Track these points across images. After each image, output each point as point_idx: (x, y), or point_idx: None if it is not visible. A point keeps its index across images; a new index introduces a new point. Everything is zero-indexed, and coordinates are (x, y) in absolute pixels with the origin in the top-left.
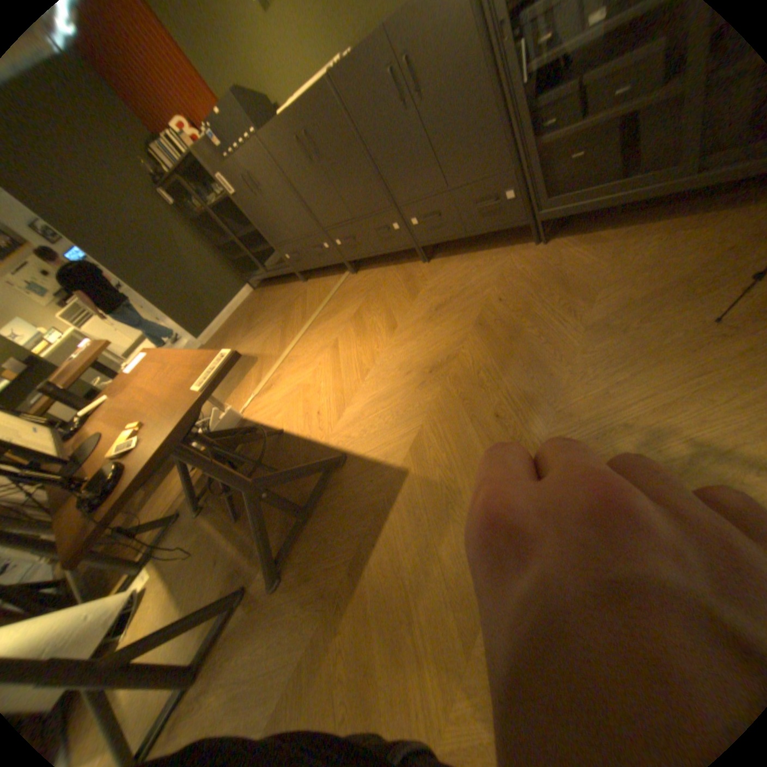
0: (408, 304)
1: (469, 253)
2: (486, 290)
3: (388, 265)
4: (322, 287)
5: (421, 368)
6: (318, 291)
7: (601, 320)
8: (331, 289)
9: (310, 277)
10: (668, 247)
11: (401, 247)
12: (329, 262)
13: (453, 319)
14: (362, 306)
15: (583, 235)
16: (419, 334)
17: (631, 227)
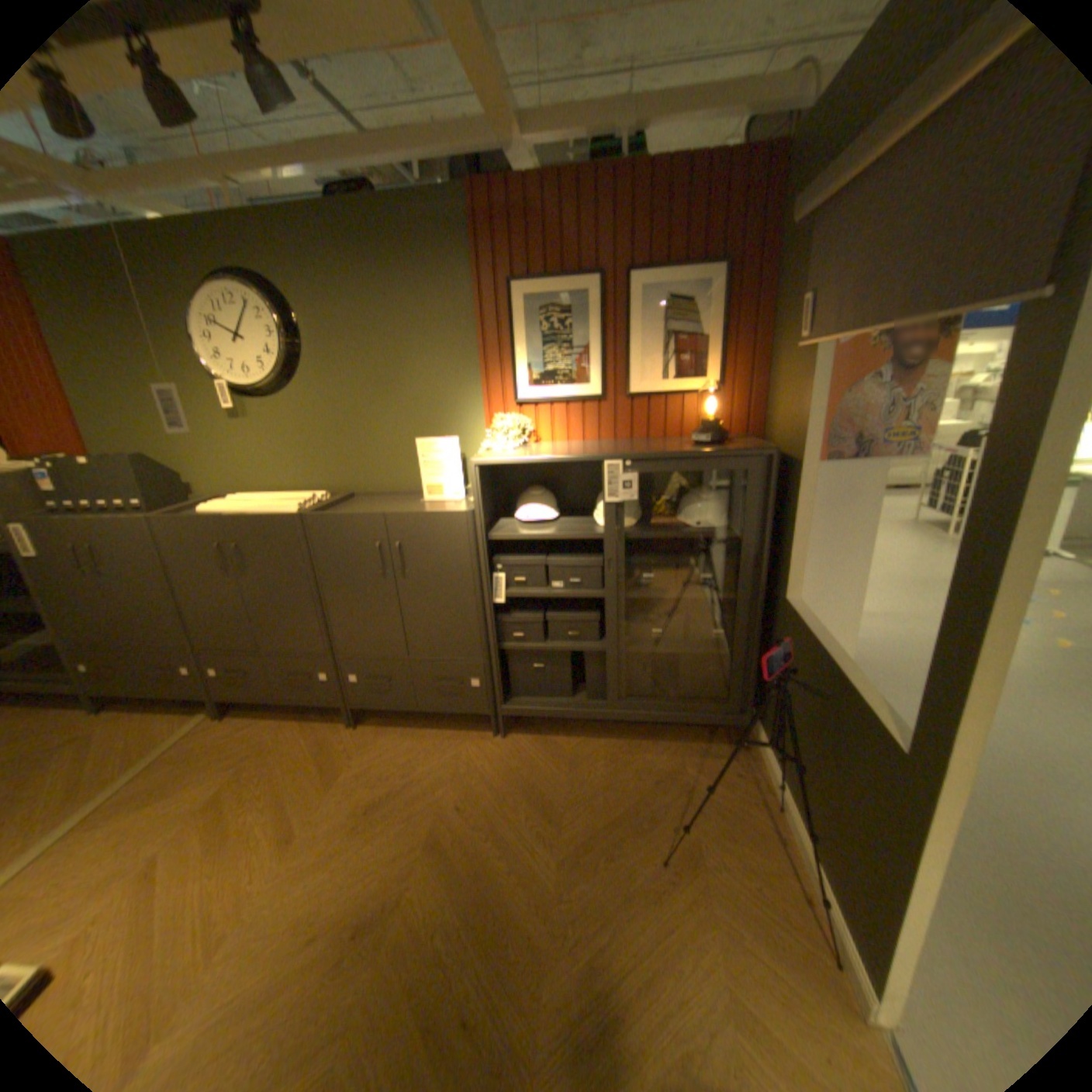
0: (315, 796)
1: (411, 729)
2: (435, 790)
3: (283, 718)
4: (134, 733)
5: (333, 930)
6: (123, 739)
7: (567, 856)
8: (157, 741)
9: (108, 705)
10: (609, 771)
11: (318, 702)
12: (172, 695)
13: (389, 835)
14: (224, 787)
15: (536, 737)
16: (332, 857)
17: (577, 739)
